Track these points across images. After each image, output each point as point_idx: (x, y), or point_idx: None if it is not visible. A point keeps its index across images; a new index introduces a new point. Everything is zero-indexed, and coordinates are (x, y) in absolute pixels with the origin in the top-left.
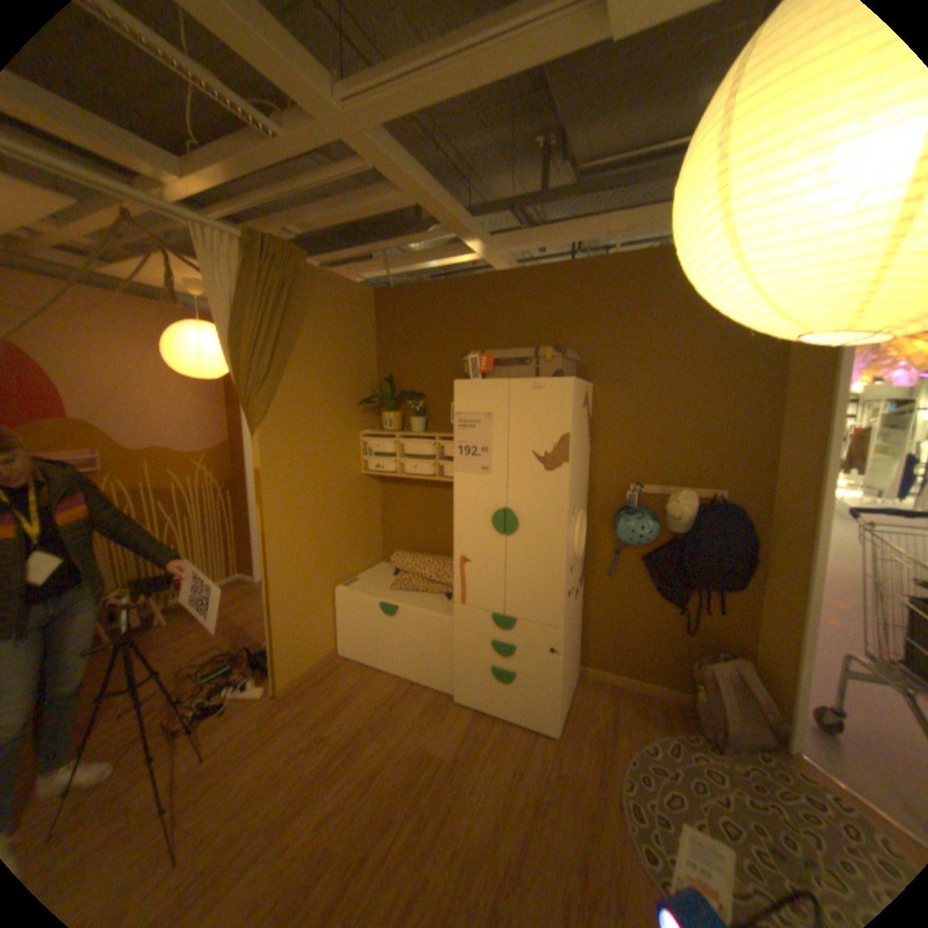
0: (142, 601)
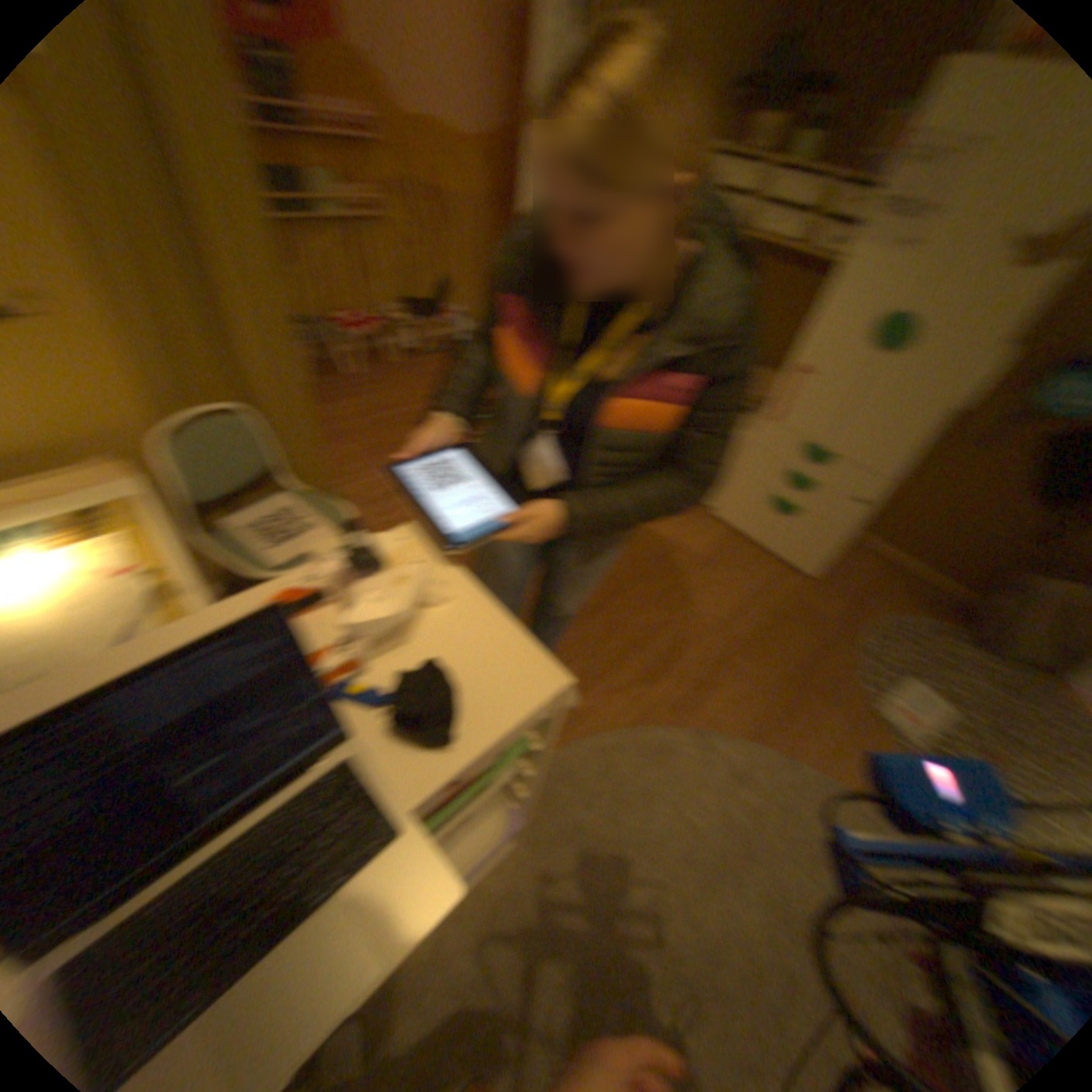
0: (422, 322)
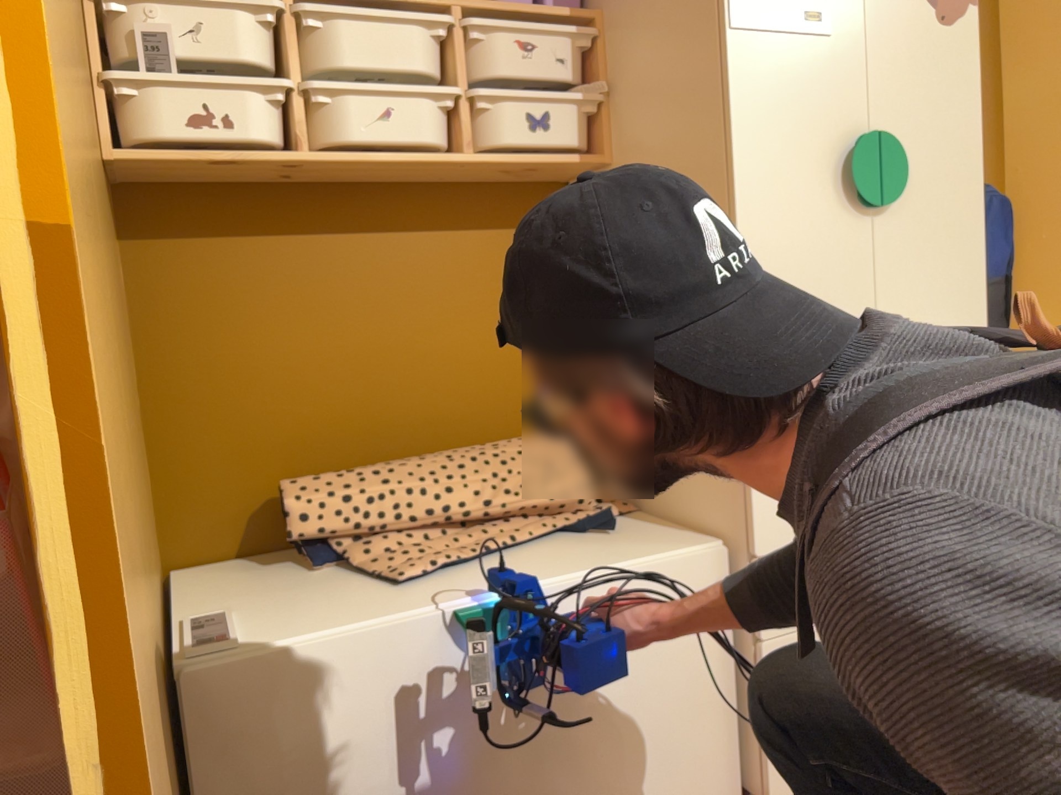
0: None
